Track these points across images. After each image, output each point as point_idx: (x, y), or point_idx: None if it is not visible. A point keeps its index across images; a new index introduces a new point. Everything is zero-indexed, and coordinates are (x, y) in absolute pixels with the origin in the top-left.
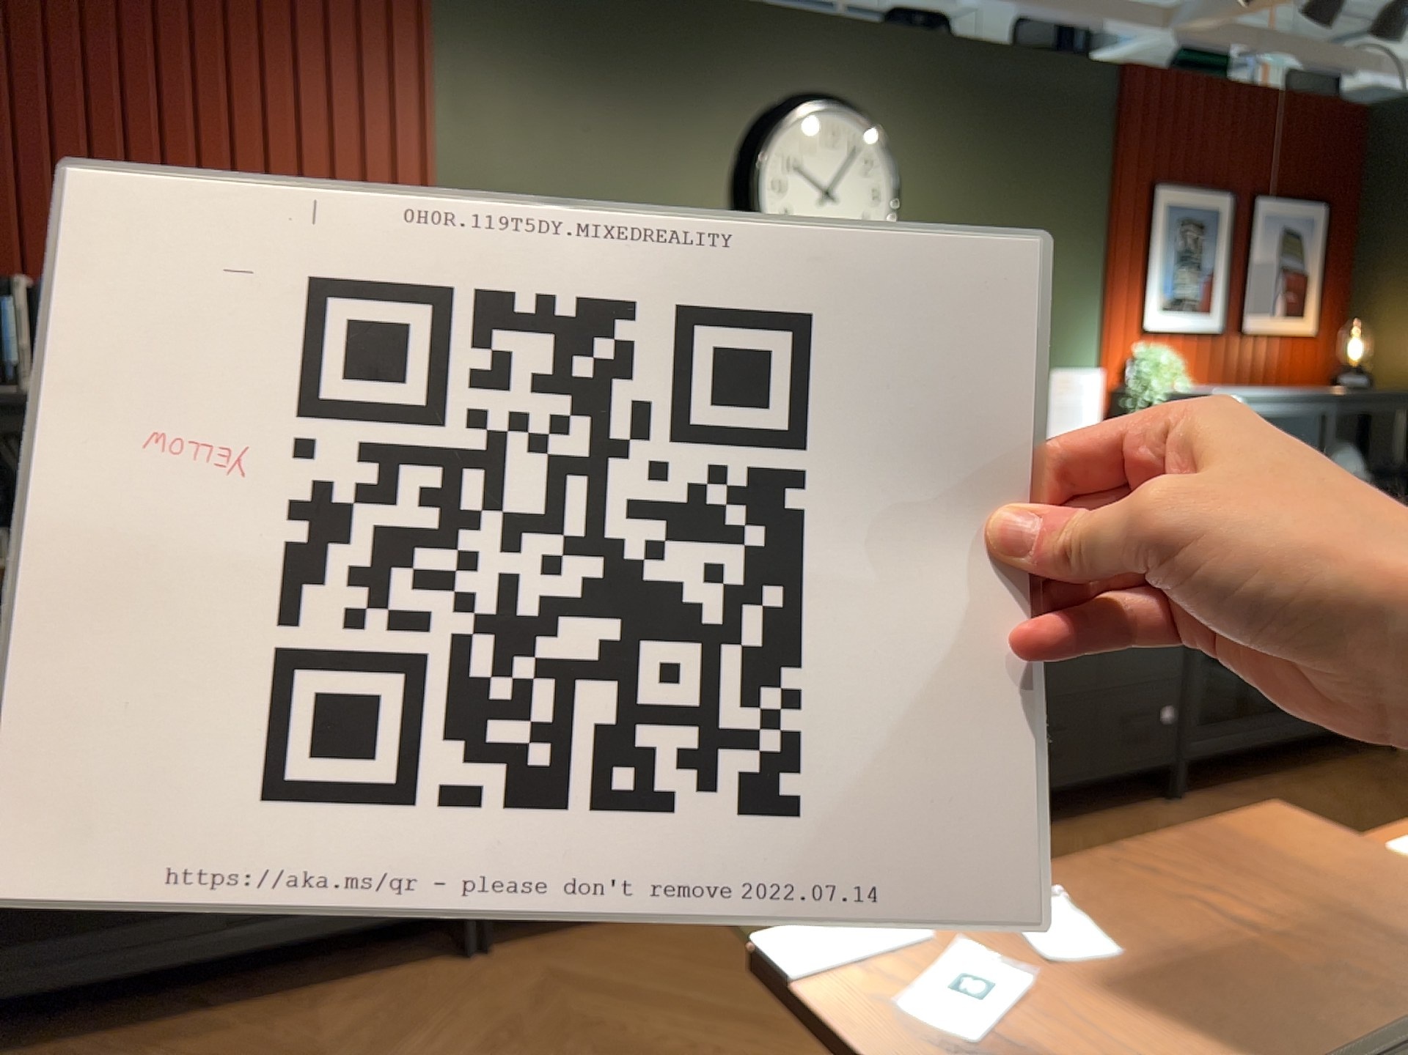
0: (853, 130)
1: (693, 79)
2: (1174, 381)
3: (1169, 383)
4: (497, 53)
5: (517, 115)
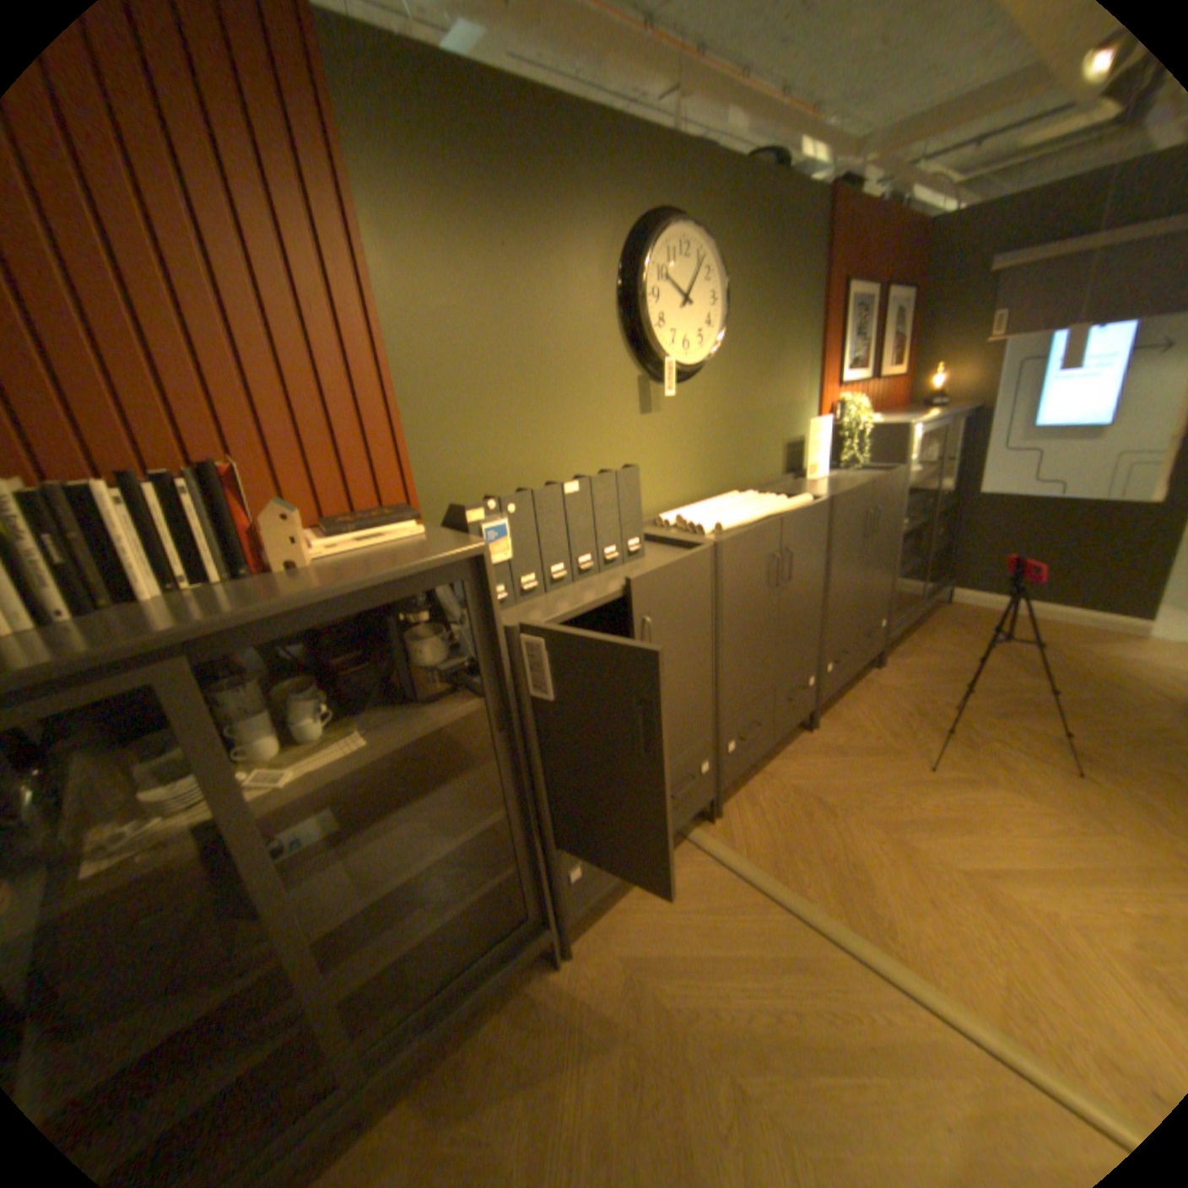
0: (698, 239)
1: (581, 190)
2: (869, 415)
3: (870, 419)
4: (406, 154)
5: (438, 228)
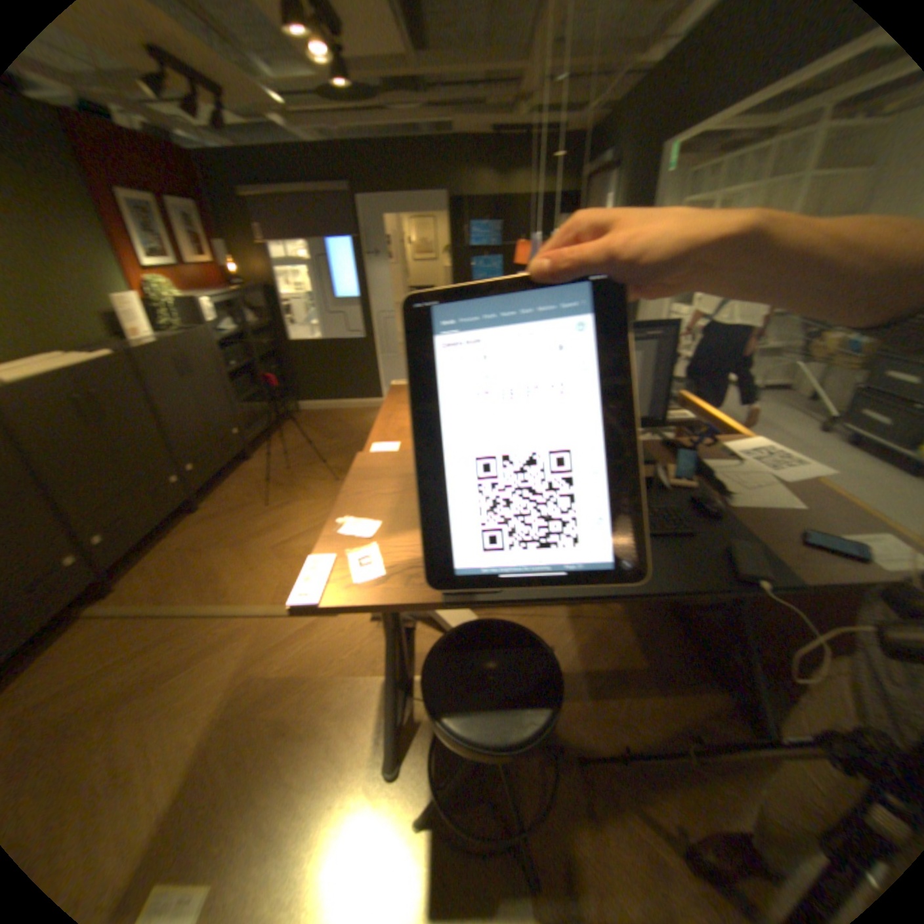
0: None
1: None
2: (168, 292)
3: (168, 294)
4: None
5: None
